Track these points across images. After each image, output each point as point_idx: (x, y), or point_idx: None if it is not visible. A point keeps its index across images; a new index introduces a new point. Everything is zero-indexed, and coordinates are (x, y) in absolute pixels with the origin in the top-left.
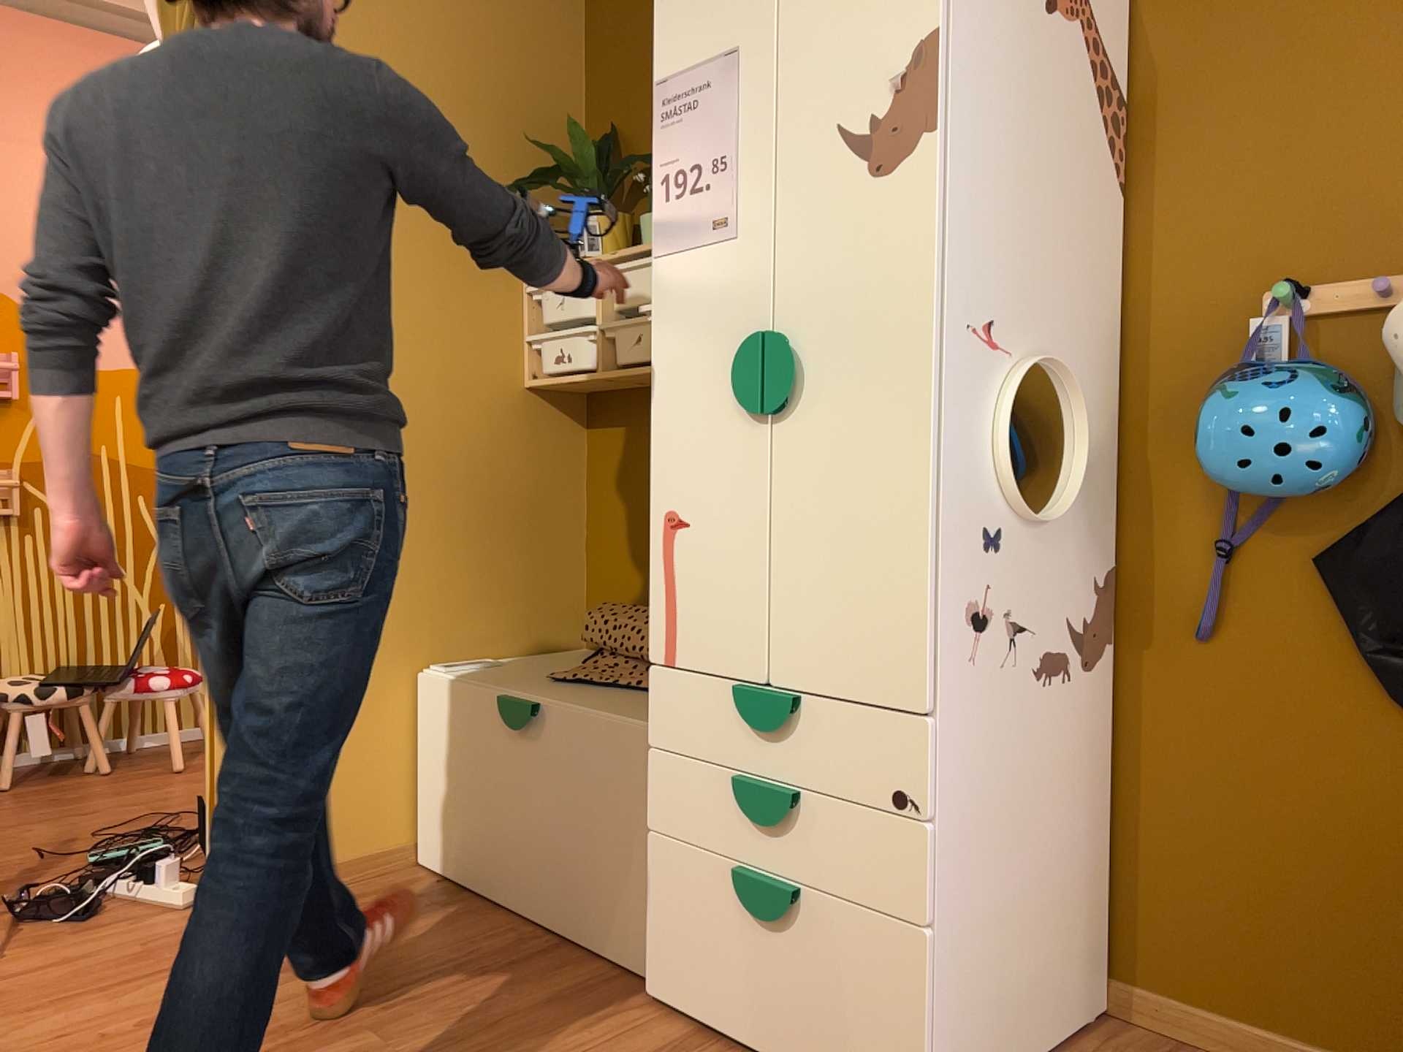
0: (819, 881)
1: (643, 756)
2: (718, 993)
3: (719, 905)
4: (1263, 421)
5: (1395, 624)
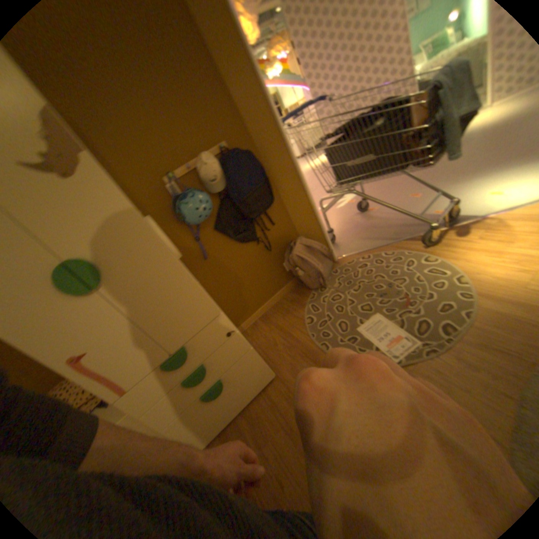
0: (223, 370)
1: (131, 424)
2: (217, 422)
3: (201, 410)
4: (199, 204)
5: (235, 230)
